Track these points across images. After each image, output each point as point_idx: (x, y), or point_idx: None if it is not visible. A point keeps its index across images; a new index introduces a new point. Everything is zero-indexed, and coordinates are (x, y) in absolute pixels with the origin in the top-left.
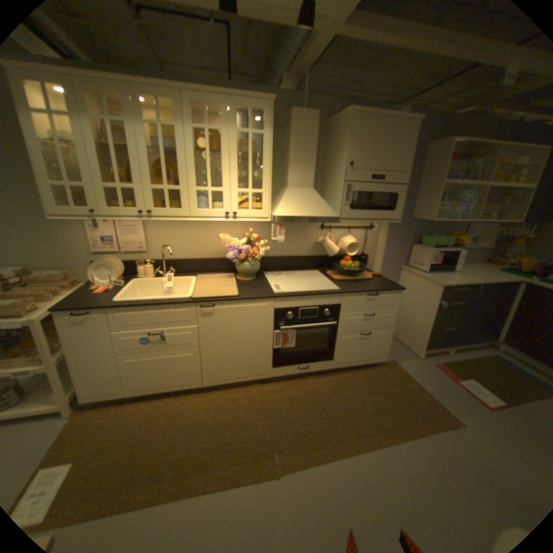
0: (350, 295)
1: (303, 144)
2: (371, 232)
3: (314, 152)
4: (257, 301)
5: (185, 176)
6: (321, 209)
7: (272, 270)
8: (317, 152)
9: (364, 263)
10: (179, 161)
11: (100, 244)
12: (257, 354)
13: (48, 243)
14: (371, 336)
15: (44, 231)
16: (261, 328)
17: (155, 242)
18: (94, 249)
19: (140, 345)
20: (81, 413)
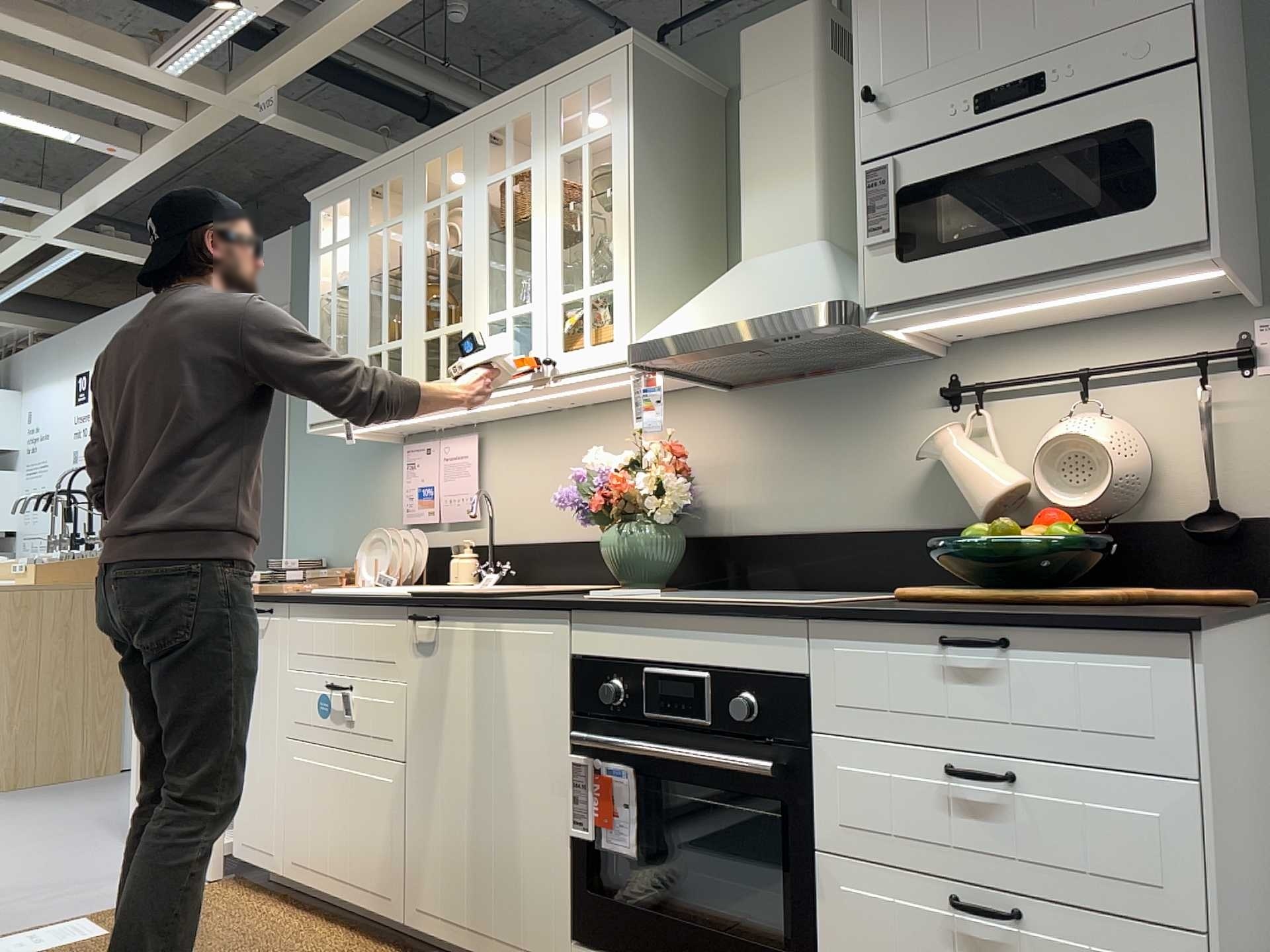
0: (845, 632)
1: (767, 119)
2: (1249, 383)
3: (807, 125)
4: (525, 619)
5: (469, 297)
6: (785, 293)
7: (764, 587)
8: (821, 123)
9: (1240, 568)
10: (463, 265)
11: (413, 505)
12: (525, 845)
13: (359, 510)
14: (1027, 945)
15: (360, 485)
16: (535, 732)
17: (500, 501)
18: (404, 519)
19: (316, 716)
20: (227, 885)
